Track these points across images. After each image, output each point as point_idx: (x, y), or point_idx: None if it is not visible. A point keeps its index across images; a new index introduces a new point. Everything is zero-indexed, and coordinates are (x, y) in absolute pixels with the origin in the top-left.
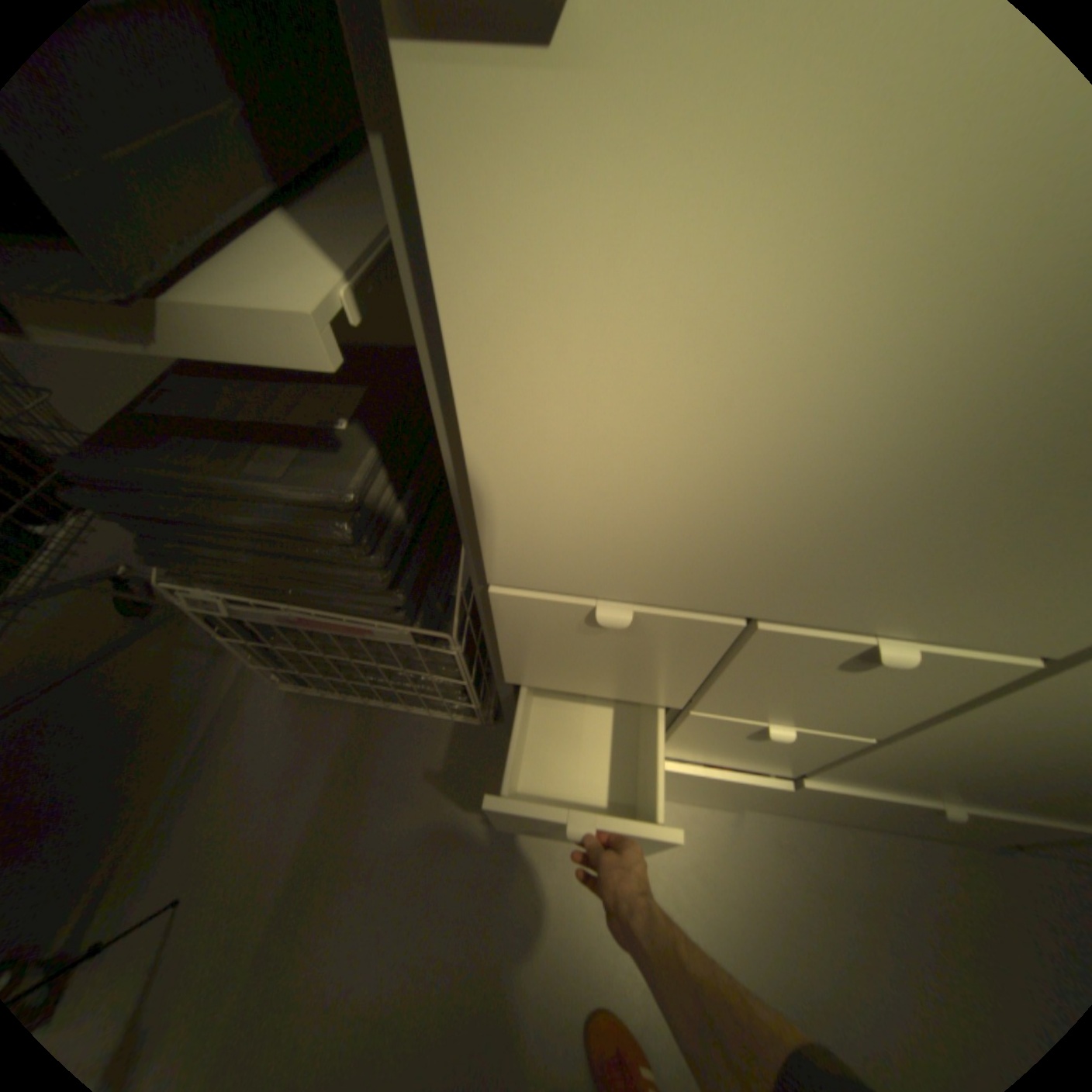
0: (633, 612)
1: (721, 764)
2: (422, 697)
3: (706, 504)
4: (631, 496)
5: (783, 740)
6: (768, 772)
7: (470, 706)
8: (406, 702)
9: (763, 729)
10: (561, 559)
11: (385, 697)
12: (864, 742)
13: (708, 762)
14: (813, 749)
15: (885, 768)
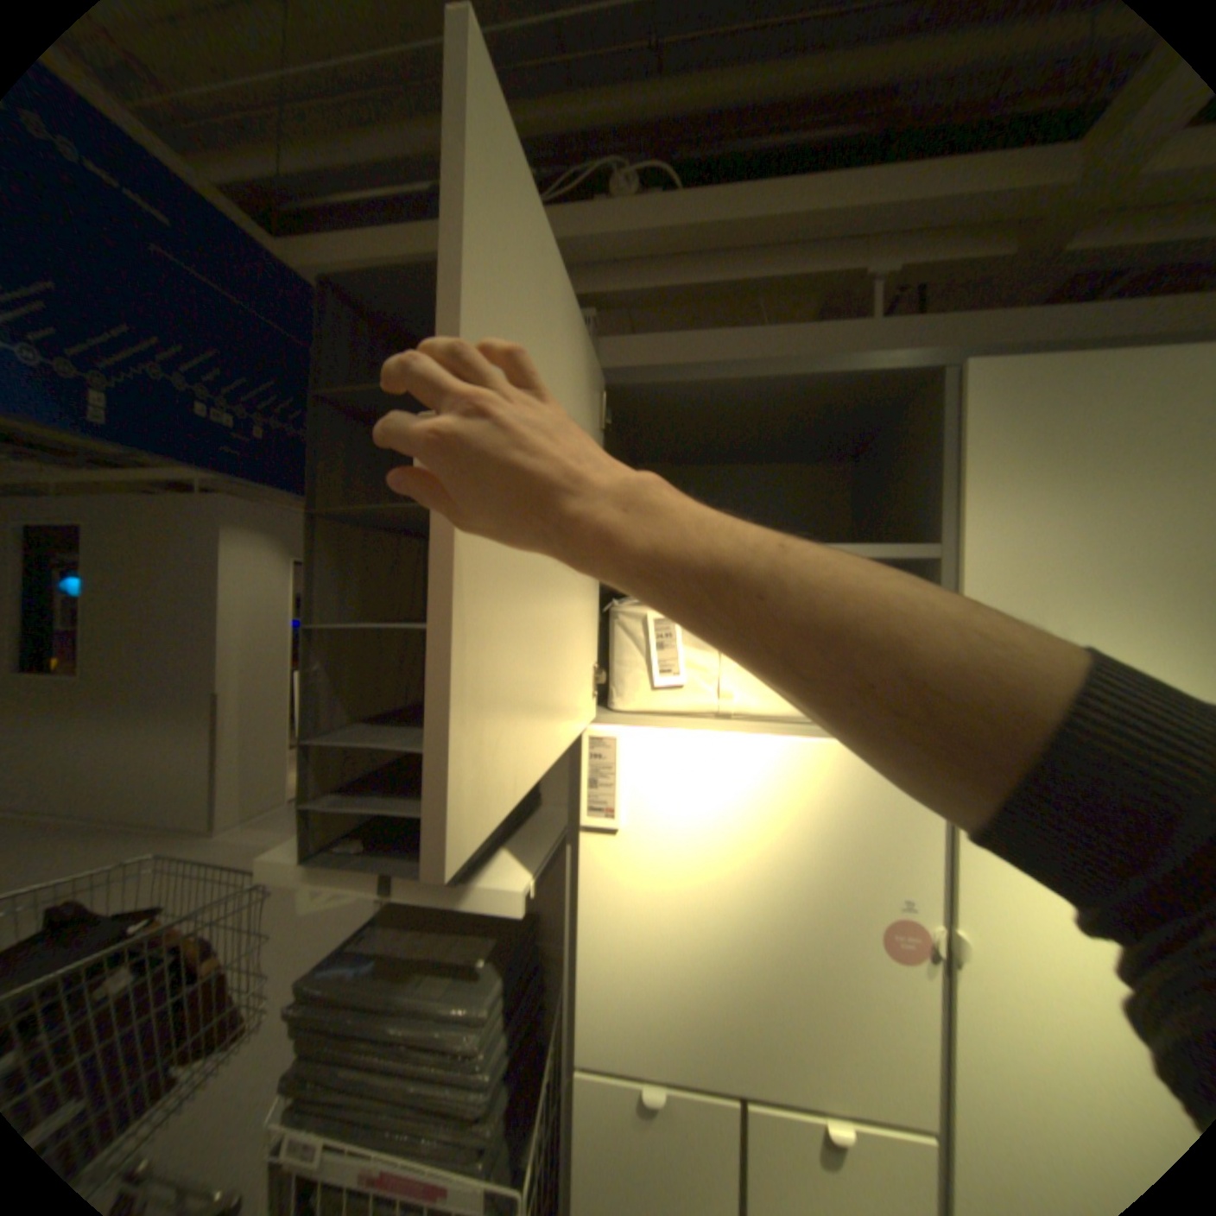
0: (666, 1098)
1: None
2: None
3: (687, 992)
4: (652, 987)
5: None
6: None
7: None
8: None
9: None
10: (620, 1042)
11: None
12: None
13: None
14: None
15: None
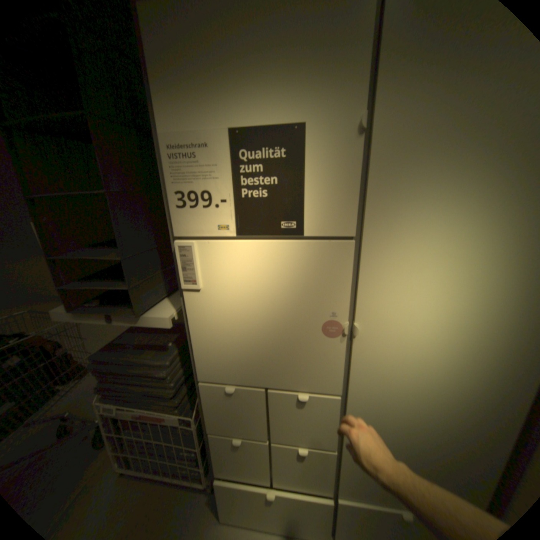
0: (235, 389)
1: (300, 491)
2: (178, 468)
3: (239, 352)
4: (224, 351)
5: (303, 455)
6: (320, 494)
7: (198, 471)
8: (171, 476)
9: (299, 453)
10: (214, 371)
11: (162, 473)
12: (335, 457)
13: (294, 489)
14: (321, 465)
15: (355, 478)
